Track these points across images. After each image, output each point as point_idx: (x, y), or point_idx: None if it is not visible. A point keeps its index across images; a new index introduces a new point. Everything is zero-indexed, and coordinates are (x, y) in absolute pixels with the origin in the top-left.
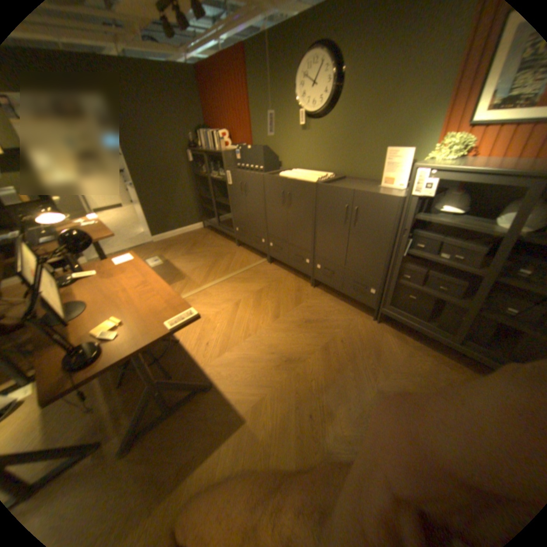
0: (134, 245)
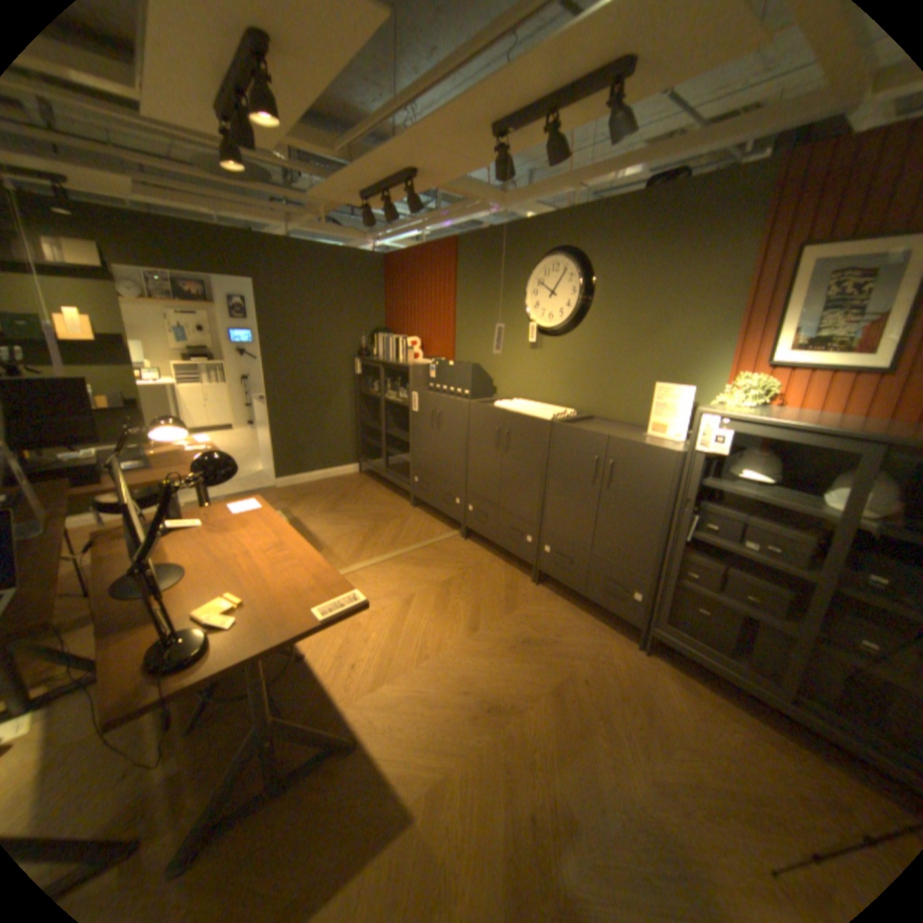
0: (241, 488)
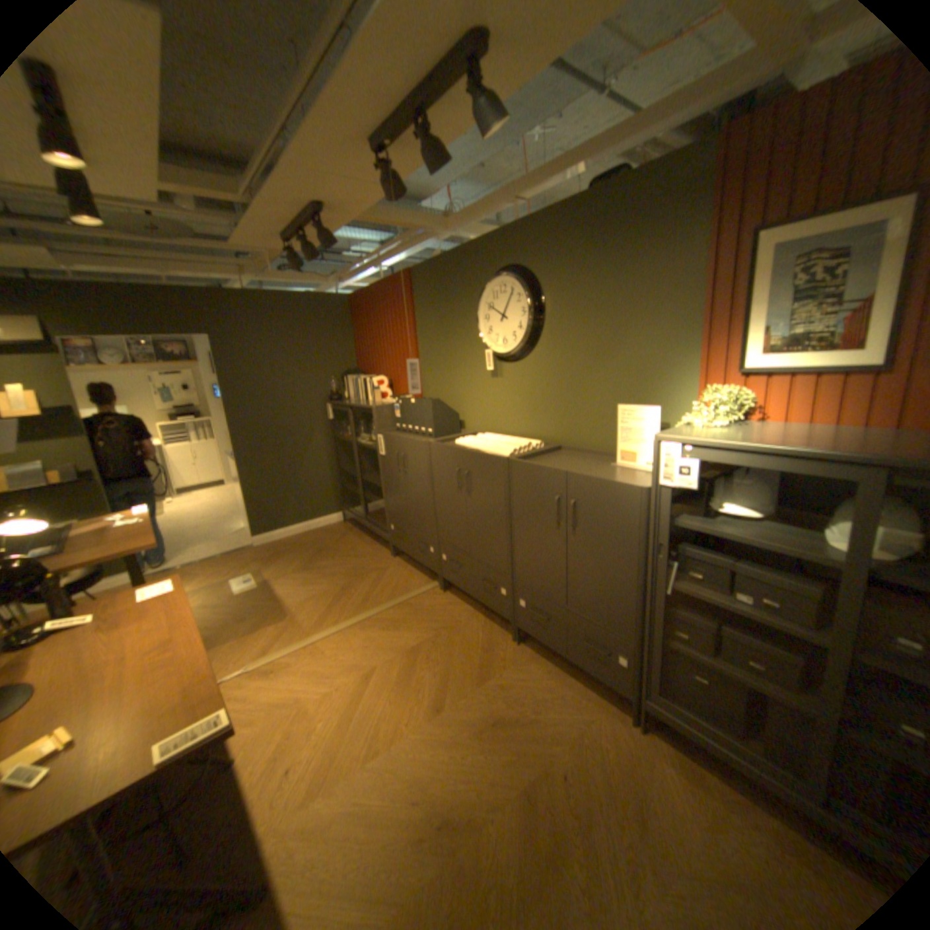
0: (215, 550)
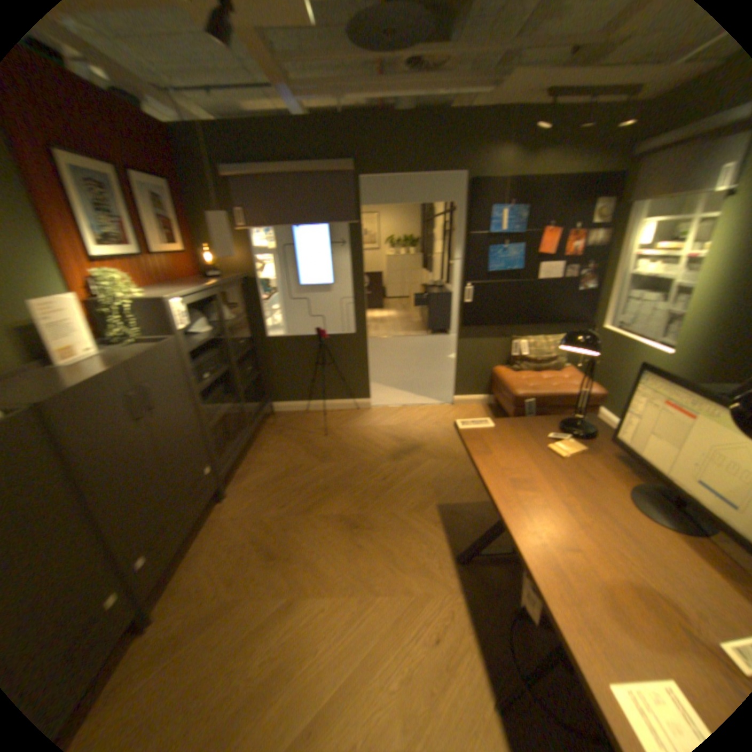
0: None
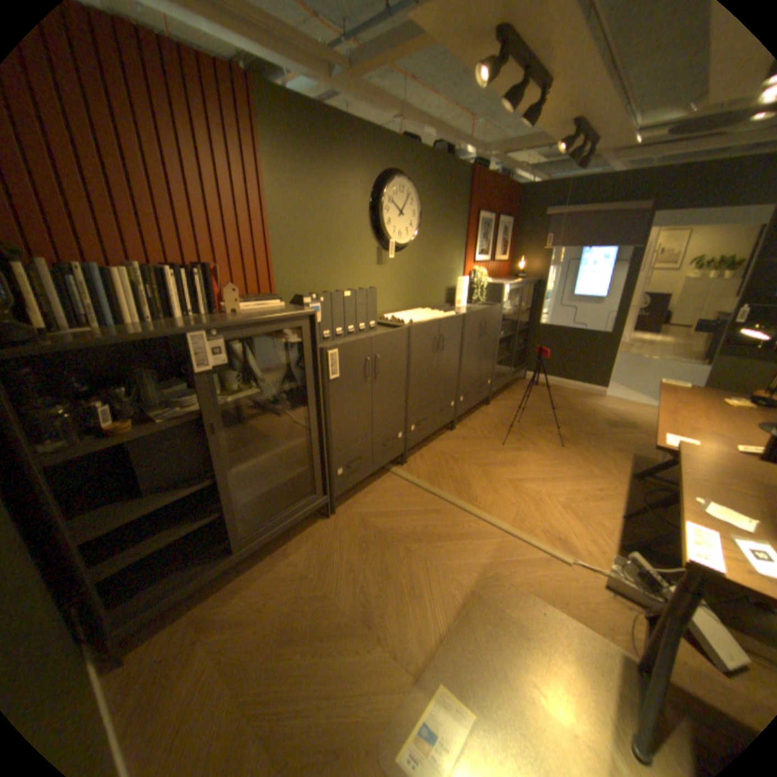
0: None
